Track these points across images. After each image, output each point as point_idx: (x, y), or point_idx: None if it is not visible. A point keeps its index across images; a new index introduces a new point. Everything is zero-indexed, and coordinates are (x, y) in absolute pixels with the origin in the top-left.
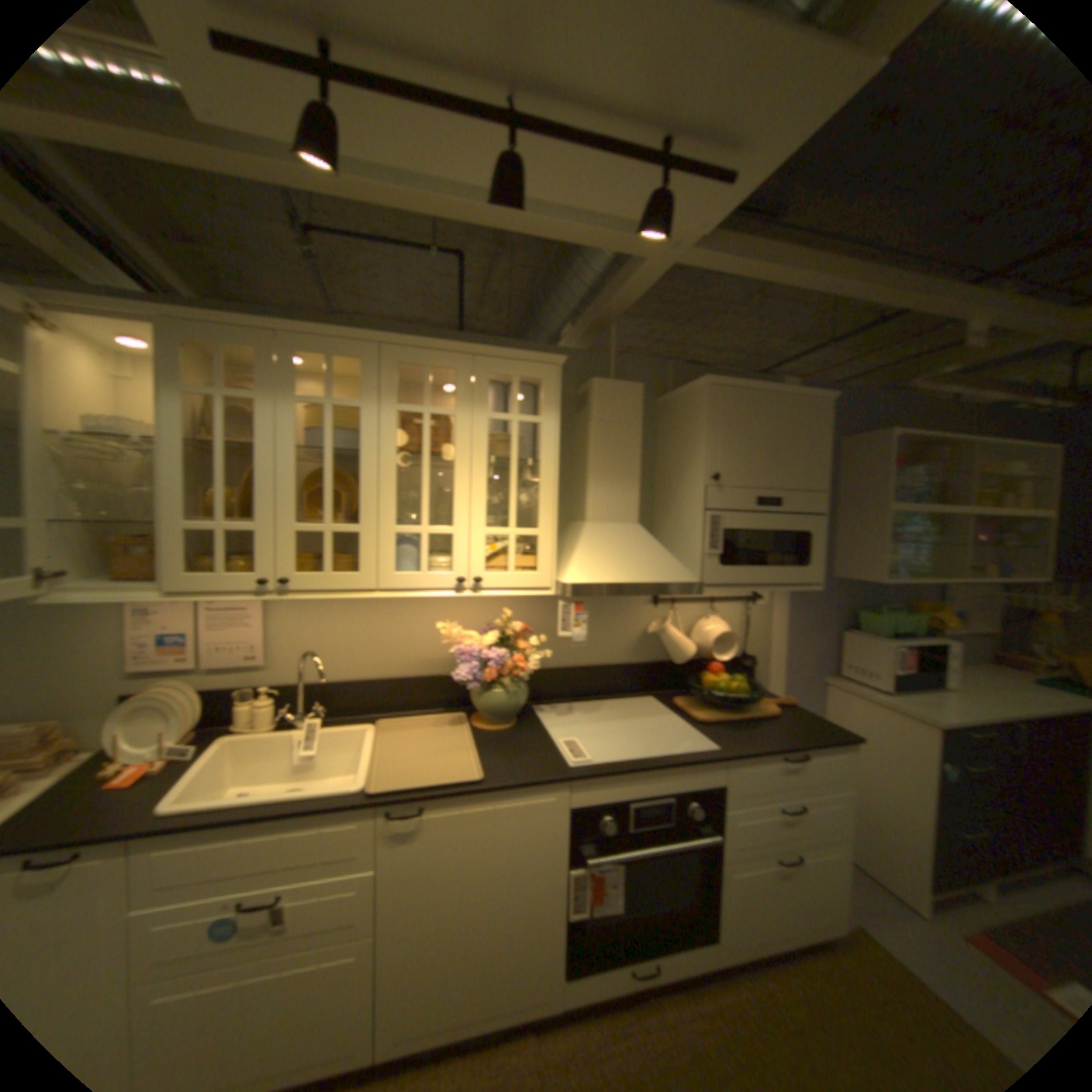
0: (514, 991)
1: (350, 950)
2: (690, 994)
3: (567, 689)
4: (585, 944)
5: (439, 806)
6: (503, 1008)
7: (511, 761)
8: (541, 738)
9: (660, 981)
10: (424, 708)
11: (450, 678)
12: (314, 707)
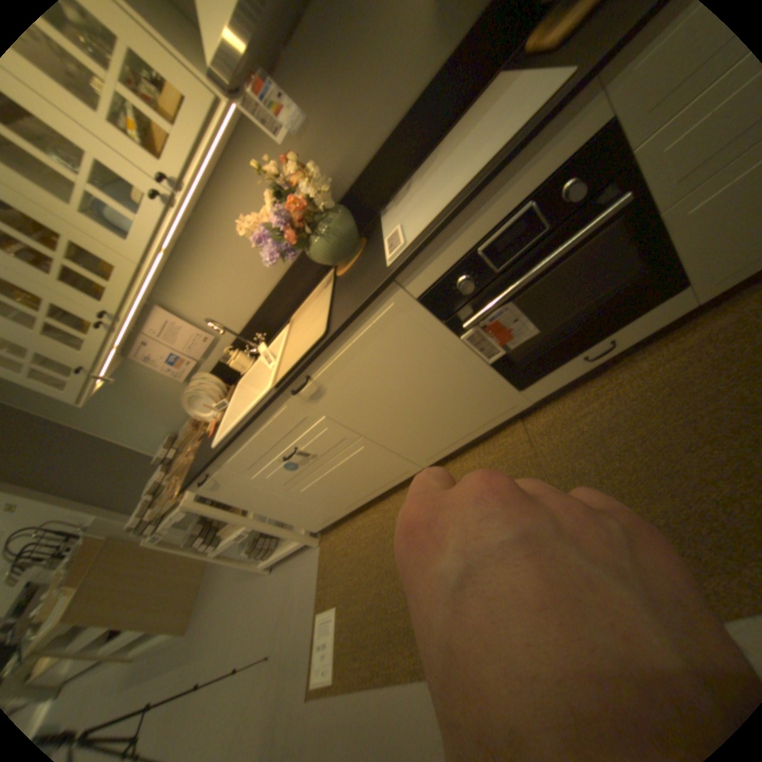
0: (480, 413)
1: (356, 445)
2: (670, 335)
3: (401, 166)
4: (518, 366)
5: (314, 368)
6: (480, 422)
7: (351, 295)
8: (377, 248)
9: (621, 347)
10: (313, 286)
11: (305, 252)
12: (261, 336)
